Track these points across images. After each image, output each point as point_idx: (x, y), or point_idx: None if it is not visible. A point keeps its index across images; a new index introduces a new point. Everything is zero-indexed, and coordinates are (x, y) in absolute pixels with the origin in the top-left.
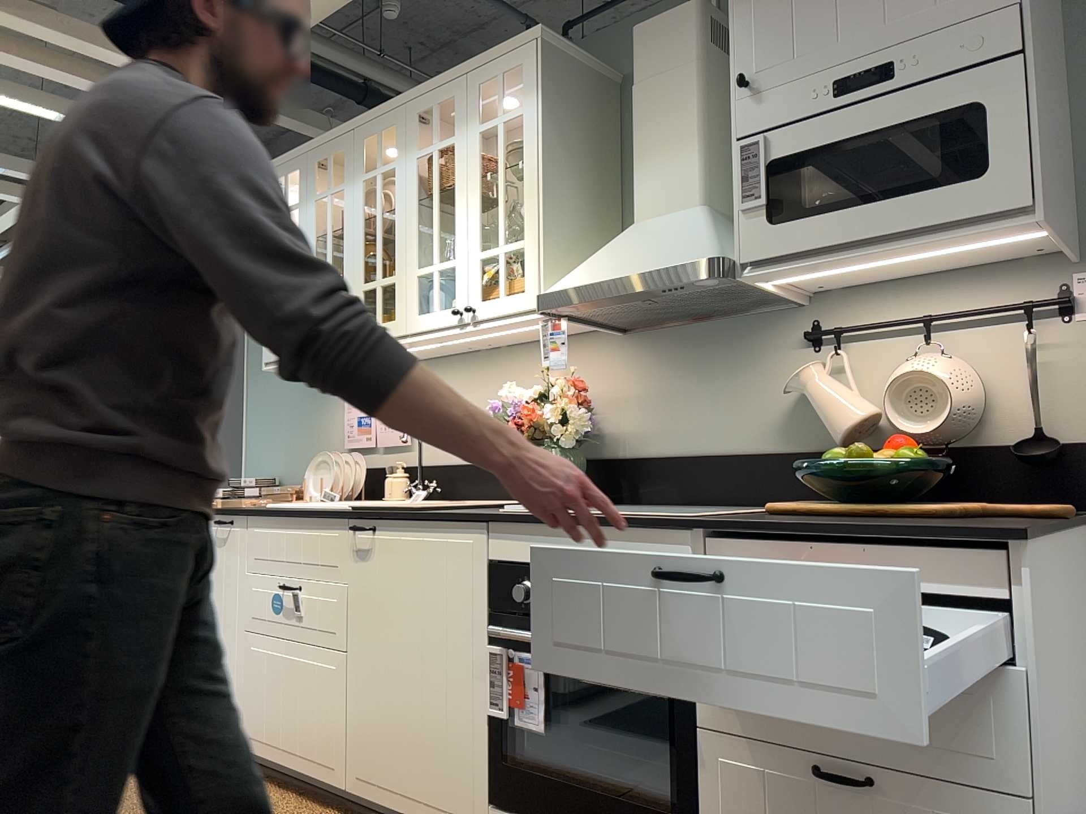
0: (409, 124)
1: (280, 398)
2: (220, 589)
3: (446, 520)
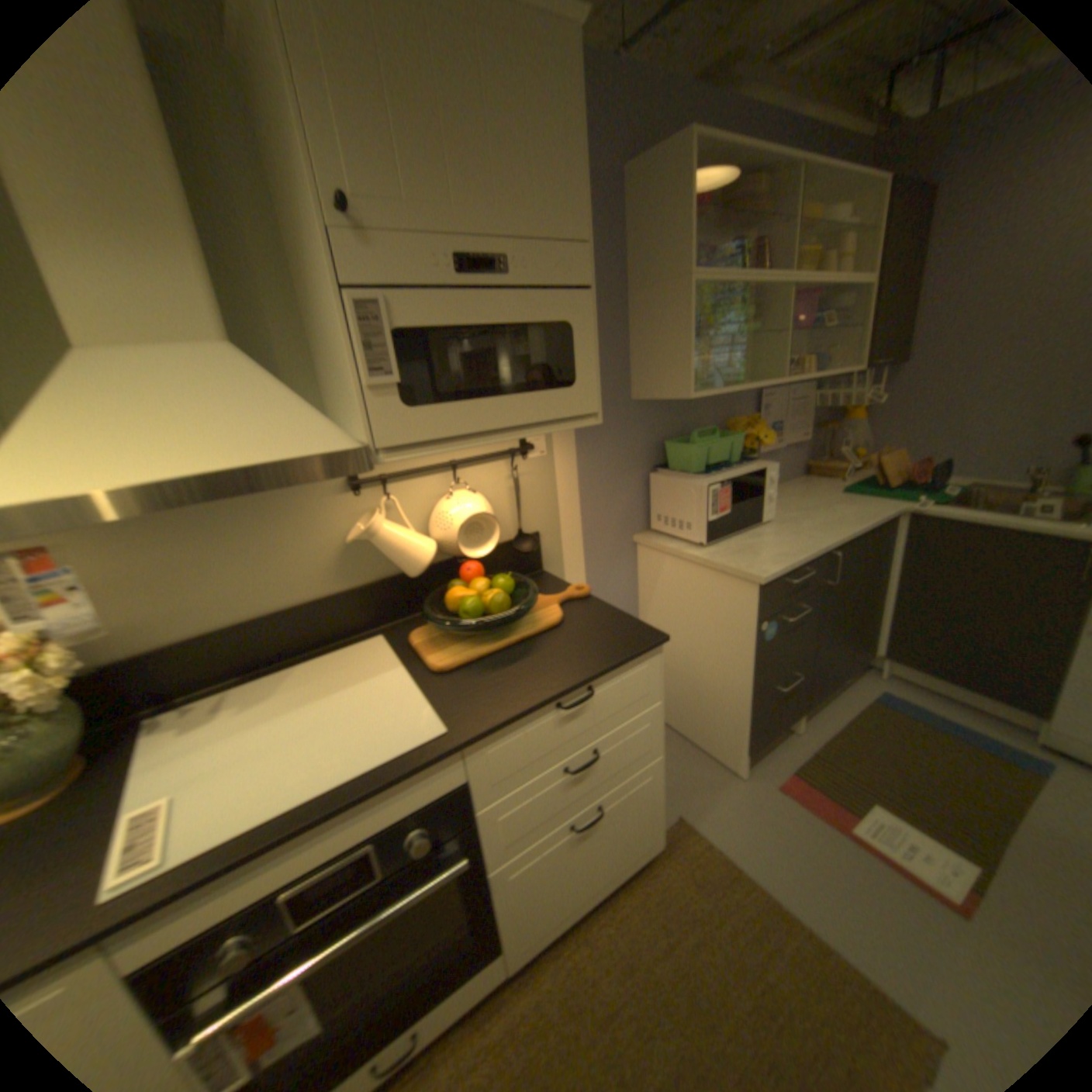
0: None
1: None
2: None
3: None
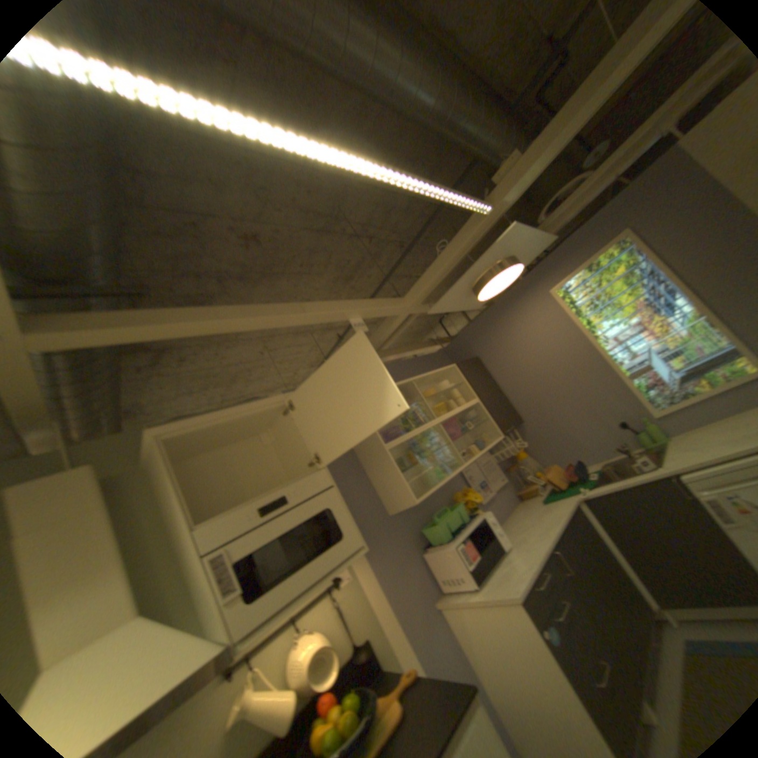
0: None
1: None
2: None
3: None
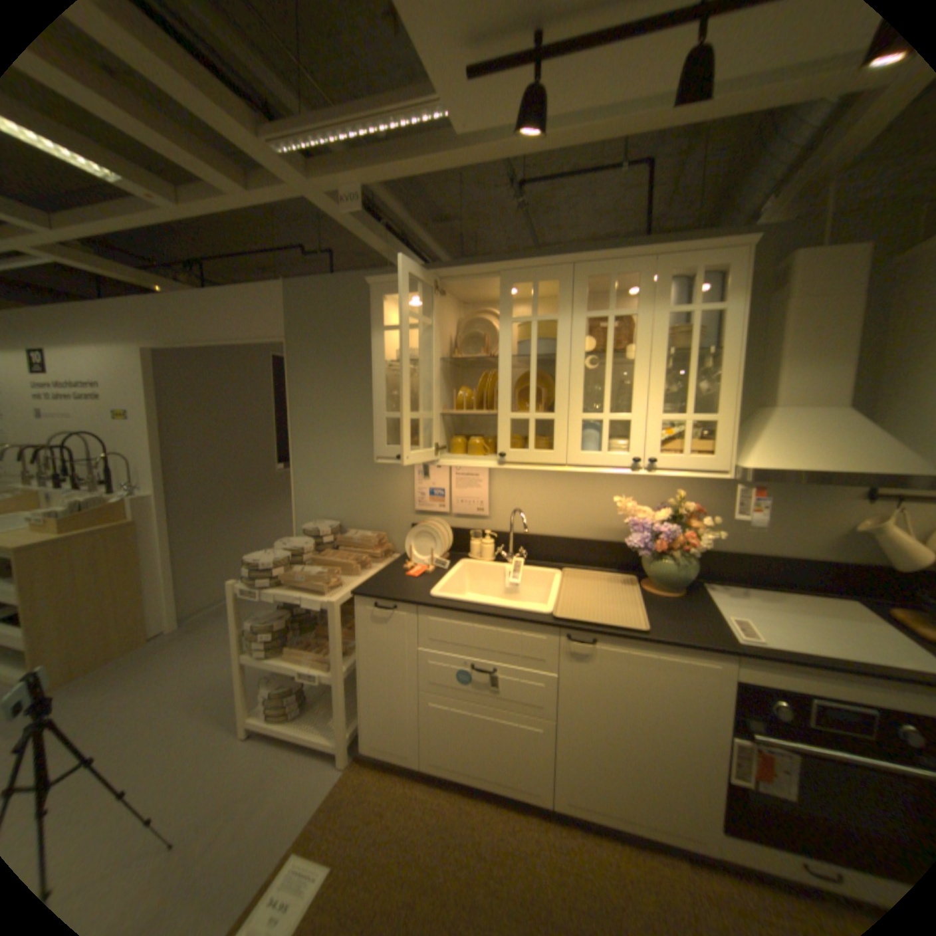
0: (577, 283)
1: (333, 460)
2: (381, 657)
3: (695, 651)
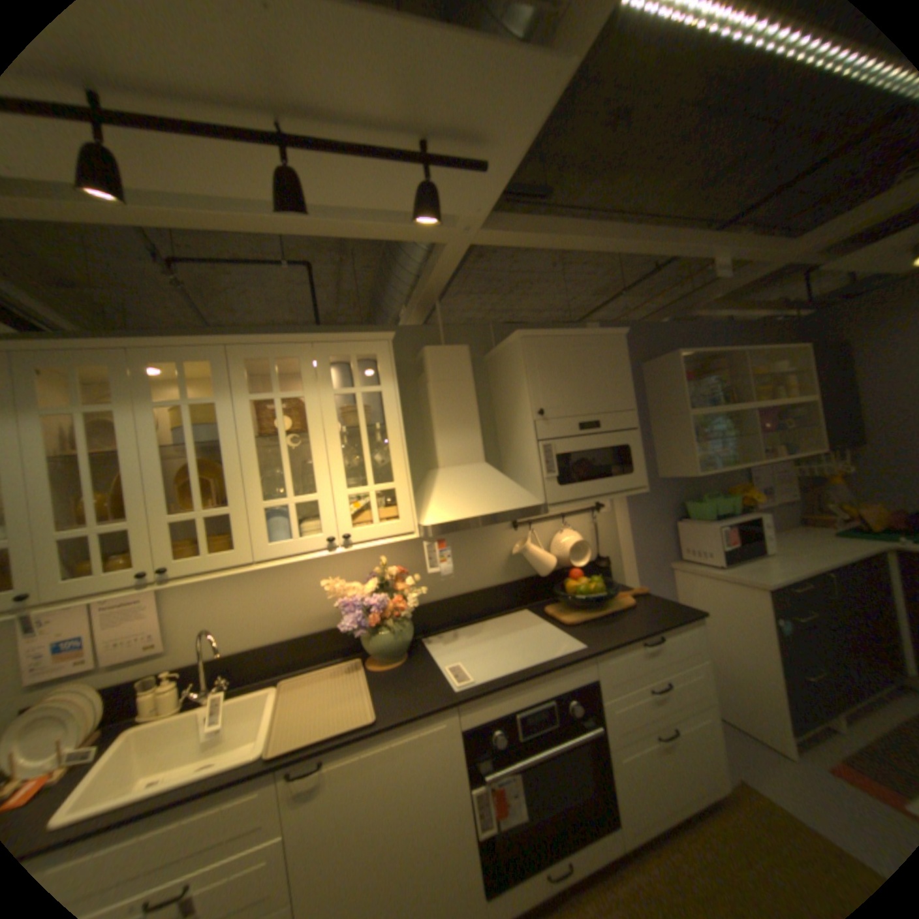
0: (234, 364)
1: None
2: None
3: (421, 720)
